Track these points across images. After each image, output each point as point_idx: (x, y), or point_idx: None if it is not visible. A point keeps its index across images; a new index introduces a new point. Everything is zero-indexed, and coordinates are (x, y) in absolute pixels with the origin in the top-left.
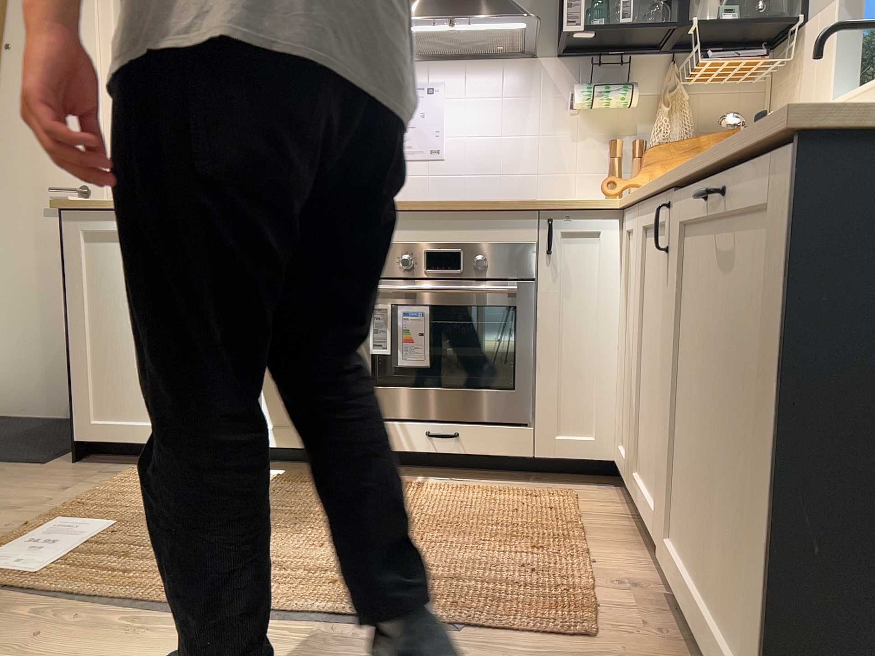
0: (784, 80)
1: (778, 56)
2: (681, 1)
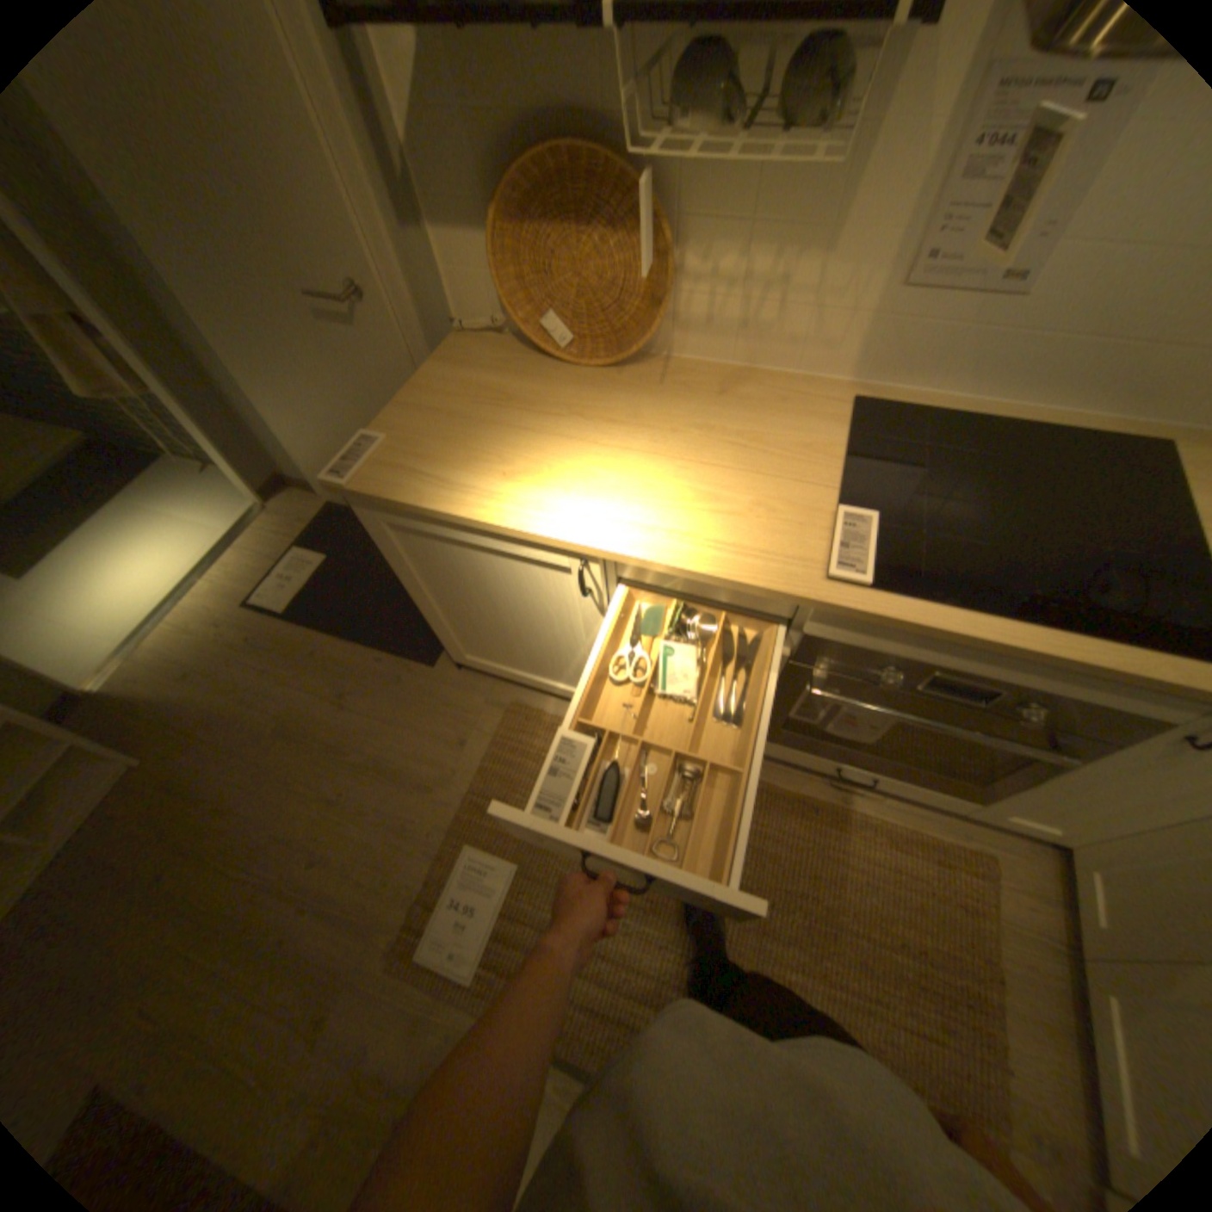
0: None
1: None
2: None
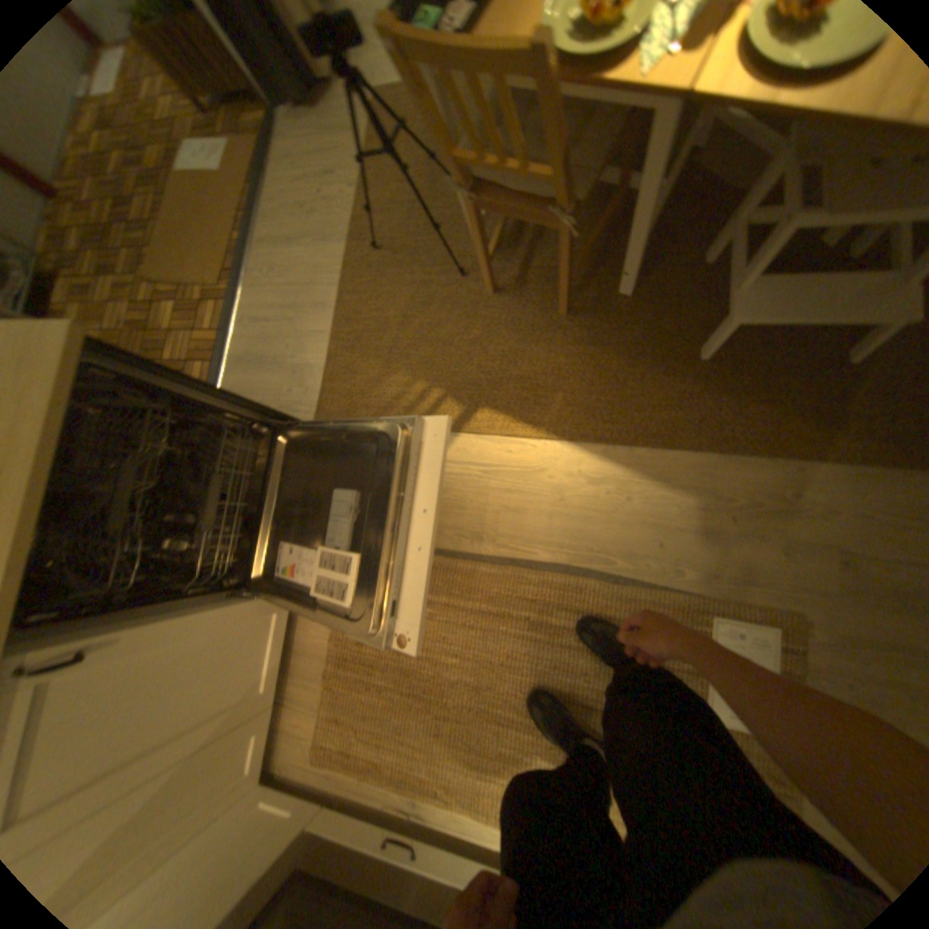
0: None
1: None
2: None
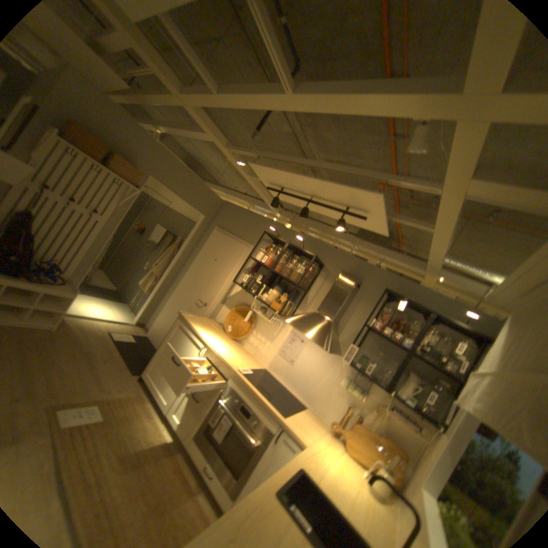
0: (432, 449)
1: (438, 434)
2: (399, 380)
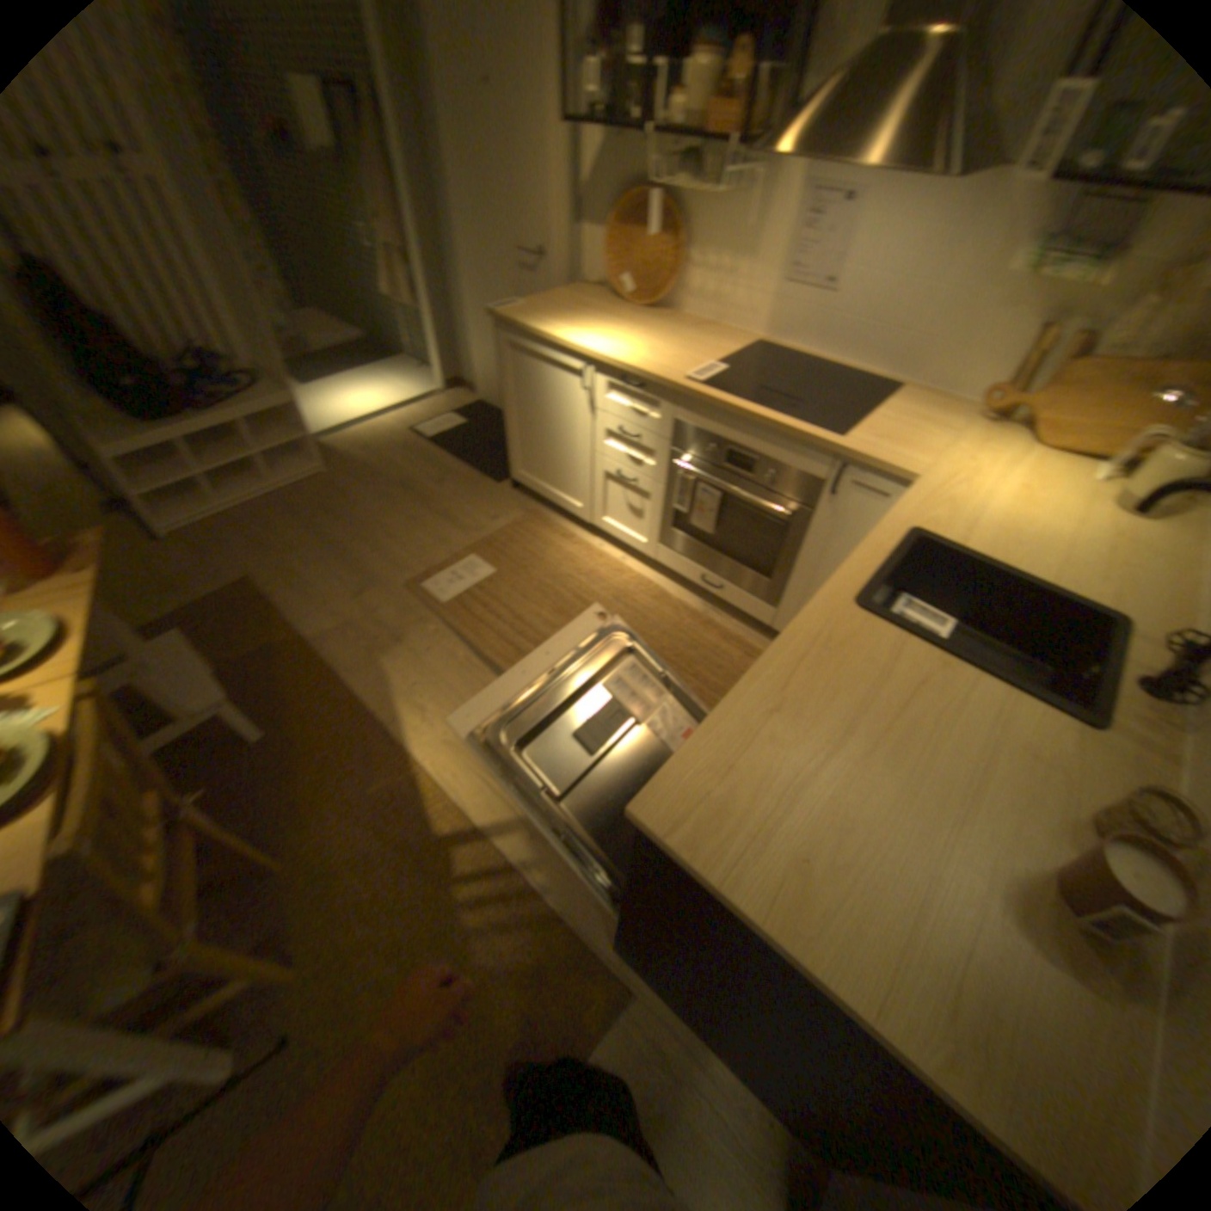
0: None
1: None
2: None
